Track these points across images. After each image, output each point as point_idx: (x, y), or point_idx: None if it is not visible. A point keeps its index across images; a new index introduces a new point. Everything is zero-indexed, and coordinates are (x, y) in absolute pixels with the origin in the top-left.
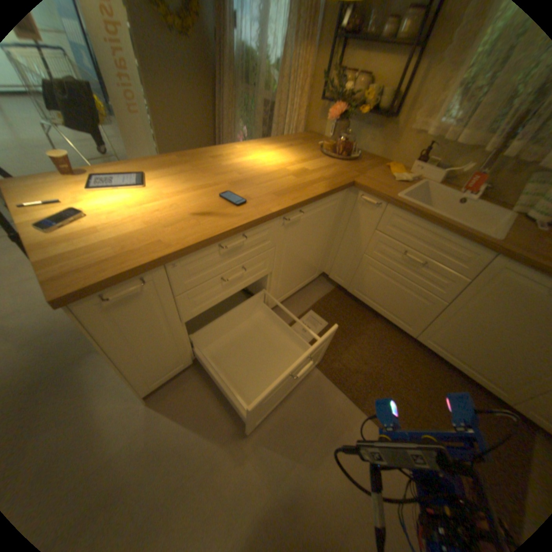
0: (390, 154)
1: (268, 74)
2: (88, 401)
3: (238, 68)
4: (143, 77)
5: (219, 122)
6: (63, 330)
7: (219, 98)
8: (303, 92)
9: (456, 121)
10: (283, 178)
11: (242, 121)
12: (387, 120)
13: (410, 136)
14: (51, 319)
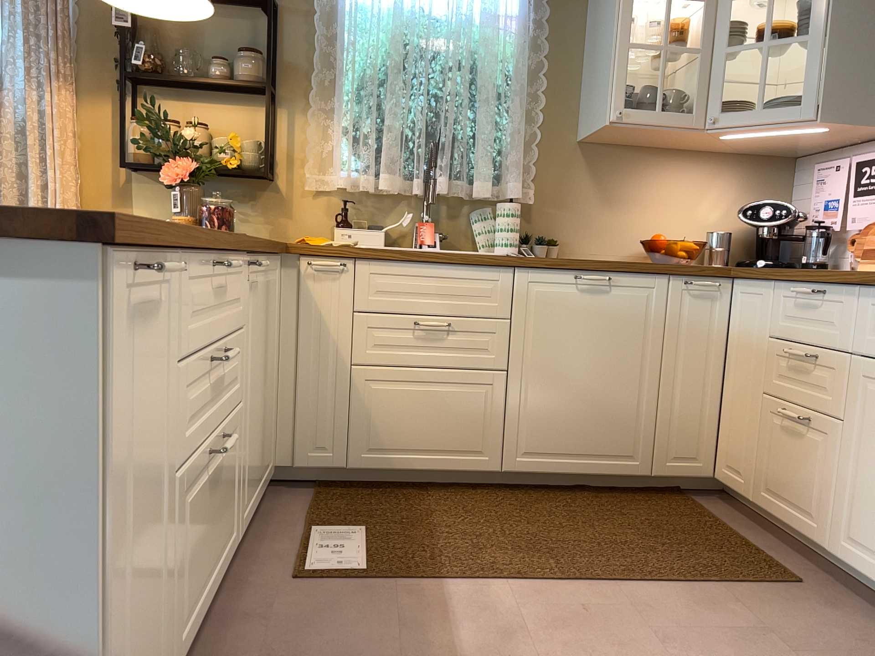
0: (284, 234)
1: None
2: None
3: None
4: None
5: None
6: None
7: None
8: (69, 162)
9: (363, 167)
10: None
11: None
12: (258, 188)
13: (305, 202)
14: None
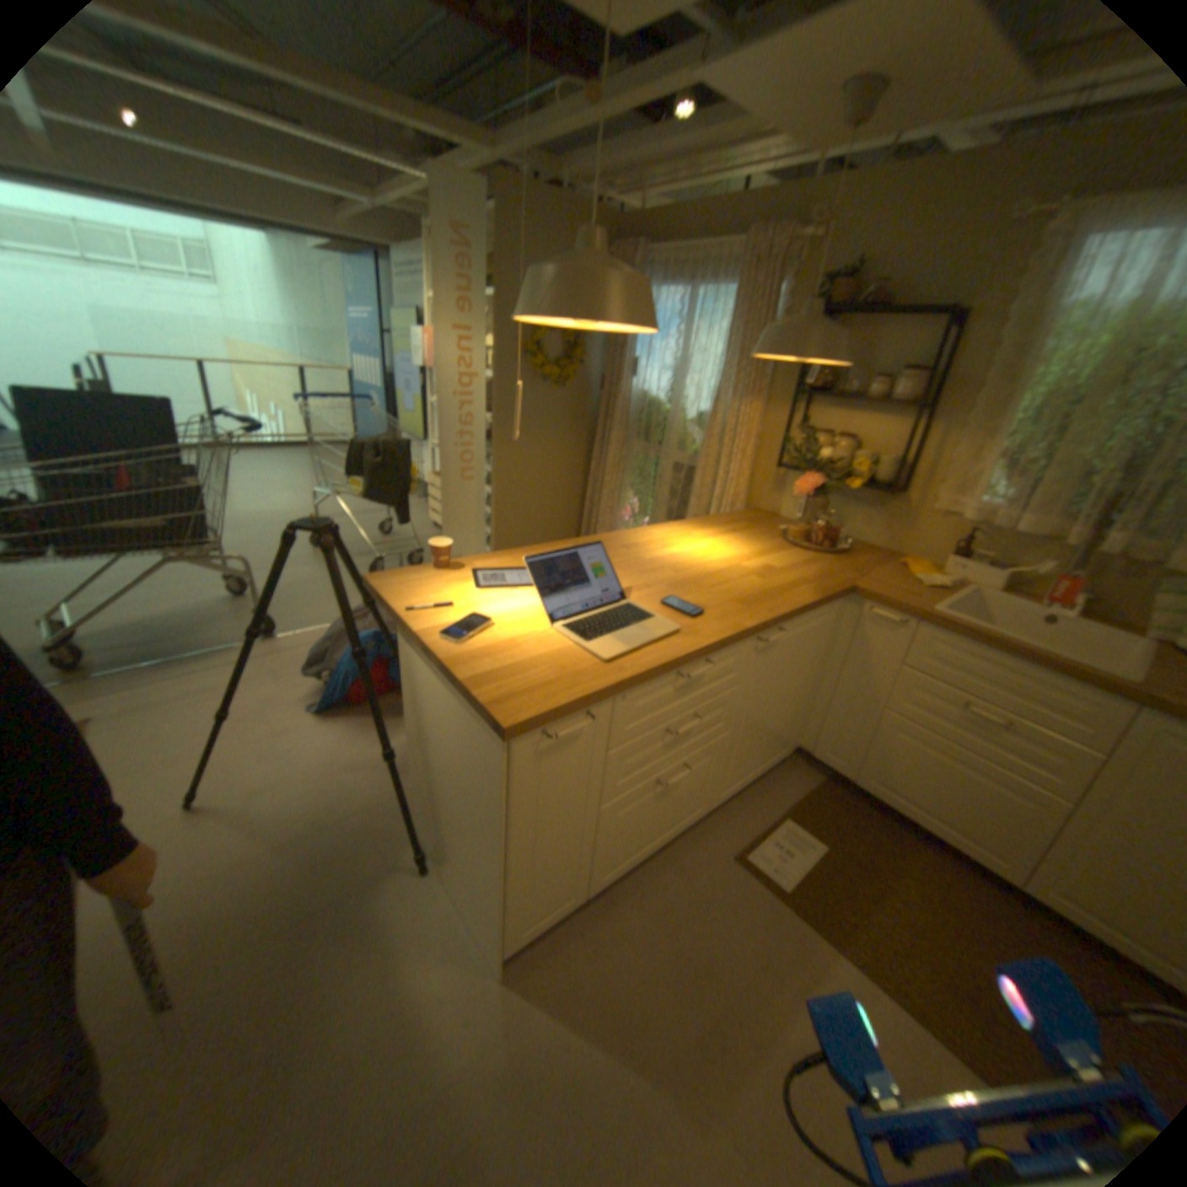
0: (900, 545)
1: (684, 433)
2: (397, 965)
3: (632, 422)
4: (494, 437)
5: (591, 493)
6: (344, 828)
7: (596, 461)
8: (744, 456)
9: (1008, 501)
10: (742, 579)
11: (633, 491)
12: (888, 497)
13: (932, 519)
14: (323, 806)
